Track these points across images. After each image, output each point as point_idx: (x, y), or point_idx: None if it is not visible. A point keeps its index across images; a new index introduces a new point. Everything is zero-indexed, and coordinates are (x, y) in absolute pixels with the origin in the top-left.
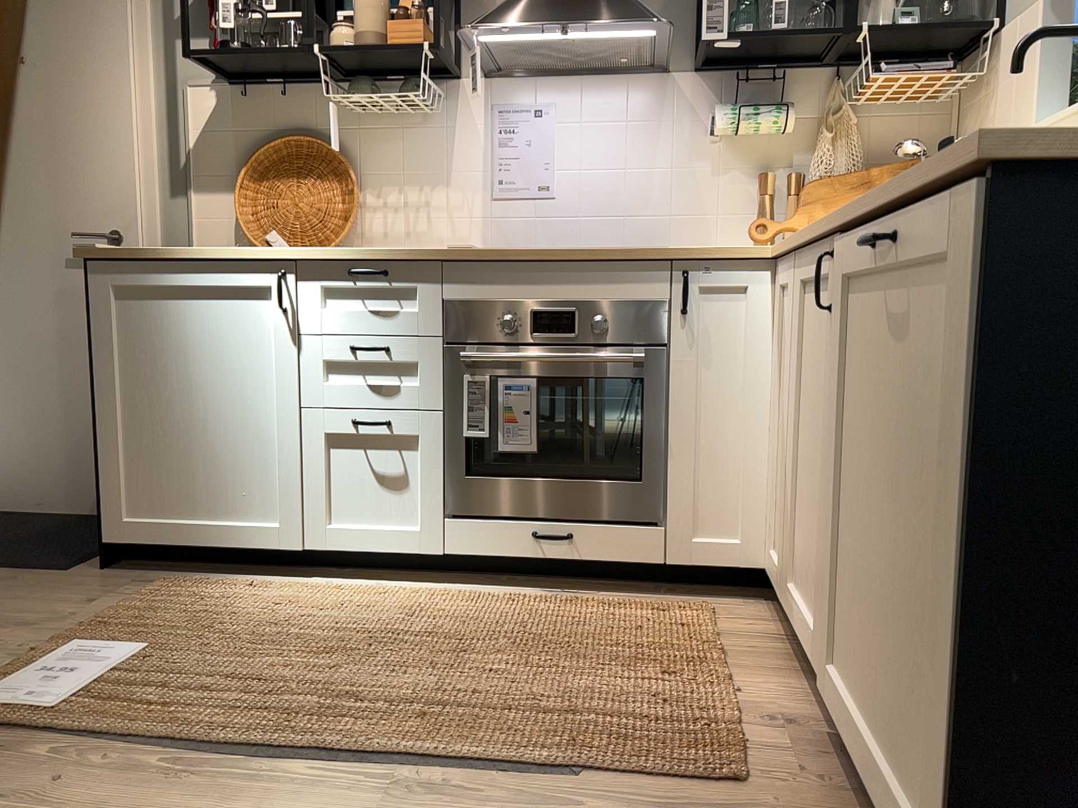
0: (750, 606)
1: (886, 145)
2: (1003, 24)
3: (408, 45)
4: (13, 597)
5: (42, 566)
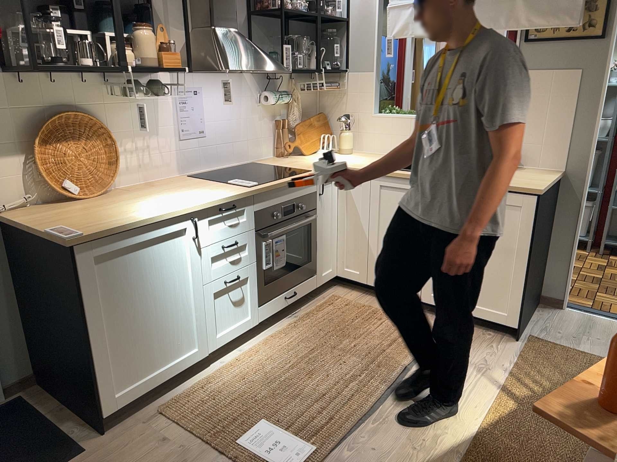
0: (337, 290)
1: (304, 104)
2: (351, 71)
3: (177, 68)
4: None
5: (64, 460)
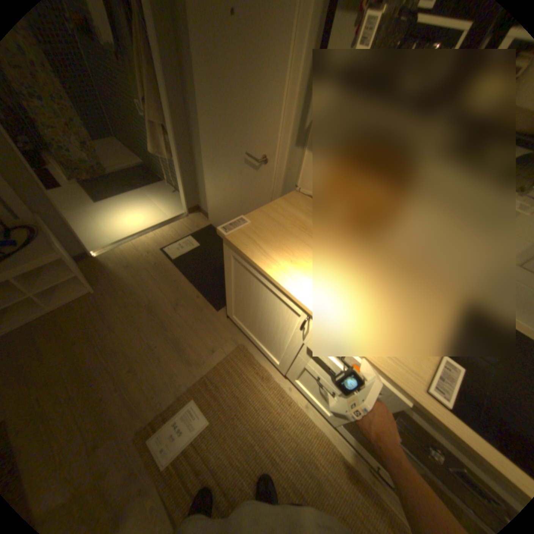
0: None
1: None
2: None
3: None
4: (196, 329)
5: (213, 303)
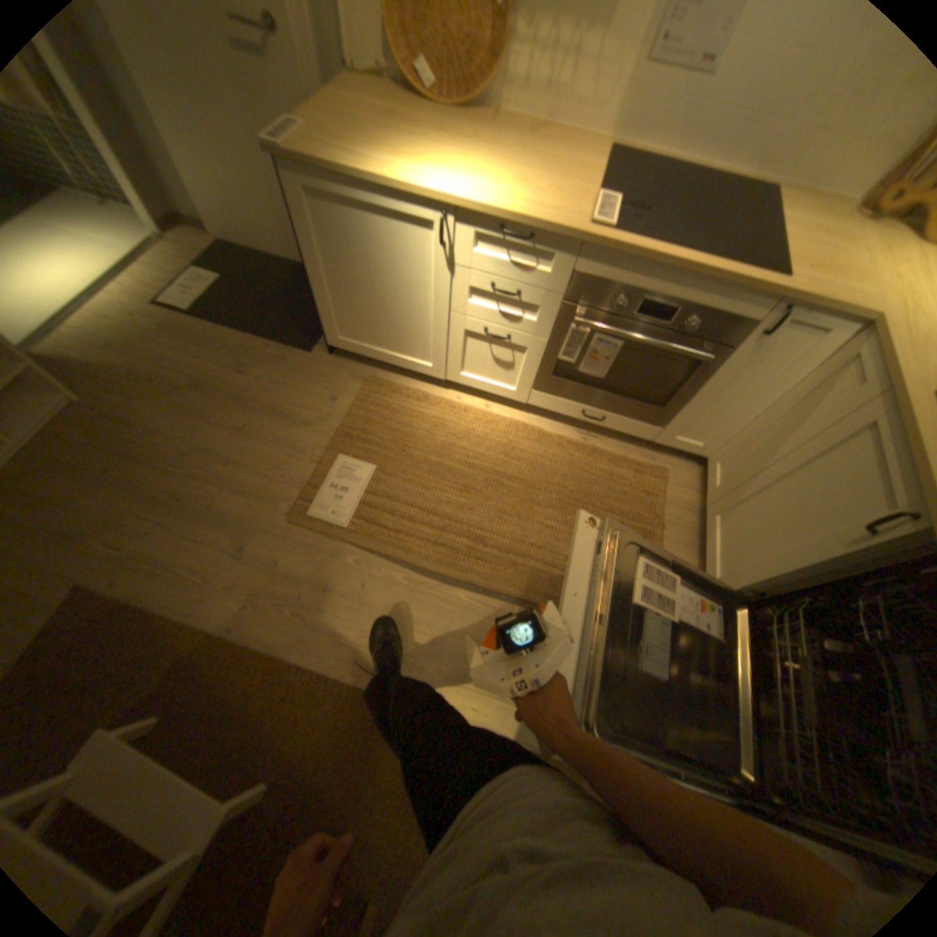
0: (686, 471)
1: None
2: None
3: None
4: (292, 384)
5: (297, 346)
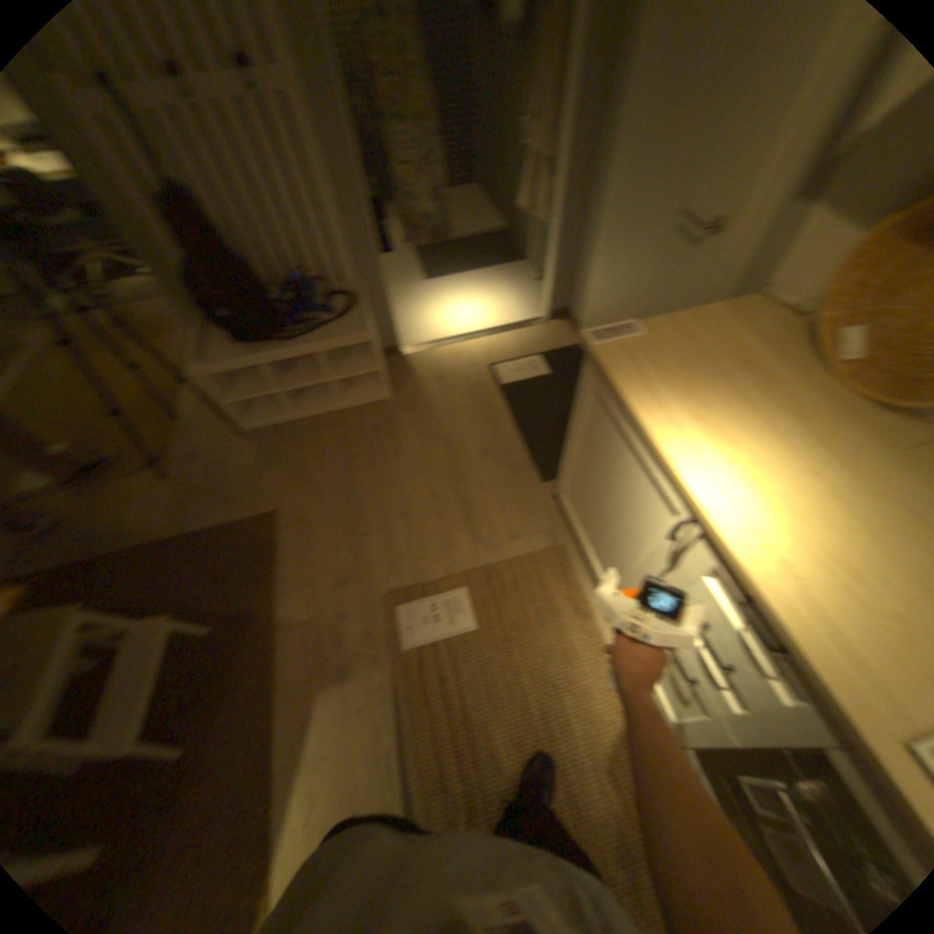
0: None
1: None
2: None
3: None
4: (498, 497)
5: (536, 469)
